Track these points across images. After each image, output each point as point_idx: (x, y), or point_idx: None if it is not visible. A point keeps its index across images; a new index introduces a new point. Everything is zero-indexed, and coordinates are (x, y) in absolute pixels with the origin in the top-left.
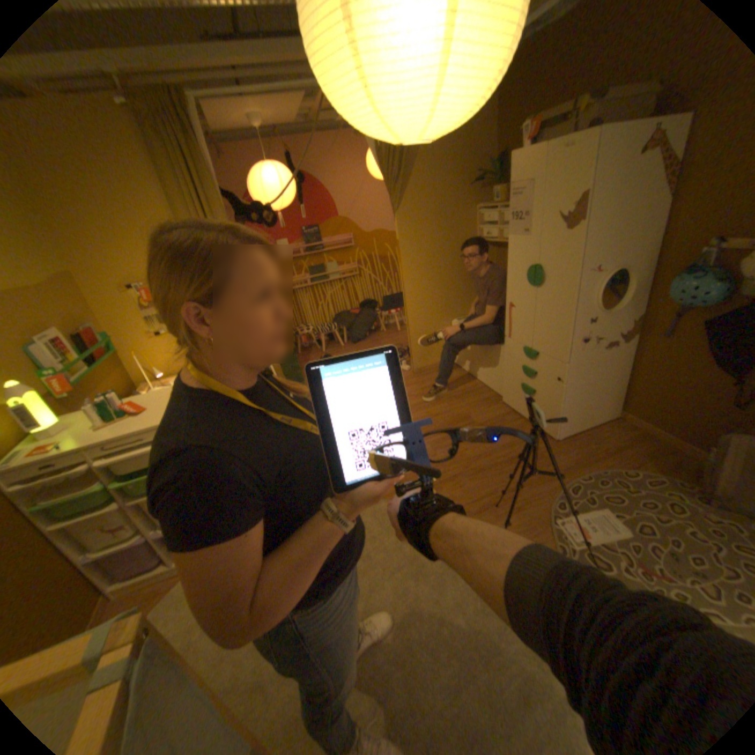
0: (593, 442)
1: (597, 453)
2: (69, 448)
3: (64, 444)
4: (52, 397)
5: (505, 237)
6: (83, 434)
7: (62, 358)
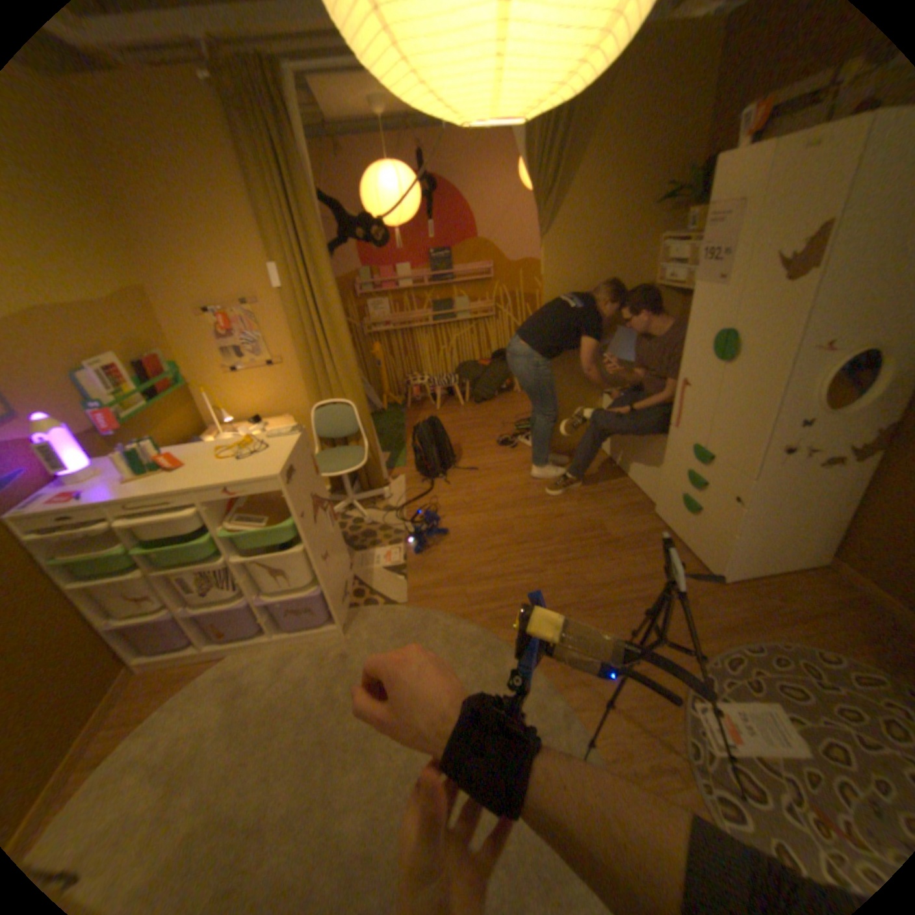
0: (778, 595)
1: (782, 613)
2: (88, 500)
3: (86, 494)
4: (97, 434)
5: (696, 282)
6: (109, 486)
7: (115, 389)
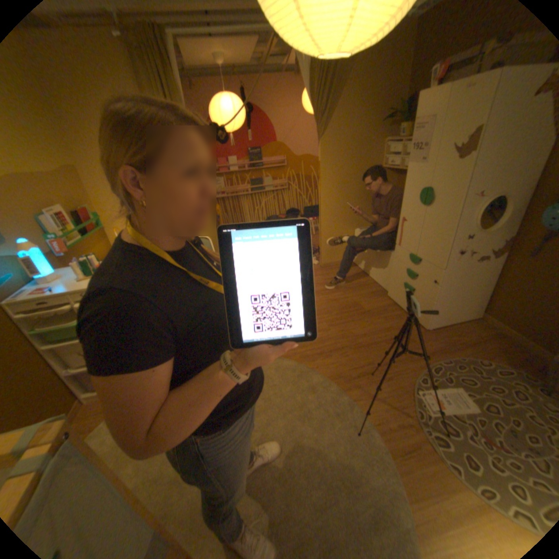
0: (457, 334)
1: (459, 343)
2: (58, 291)
3: (56, 288)
4: (53, 255)
5: (405, 165)
6: (70, 283)
7: (63, 228)
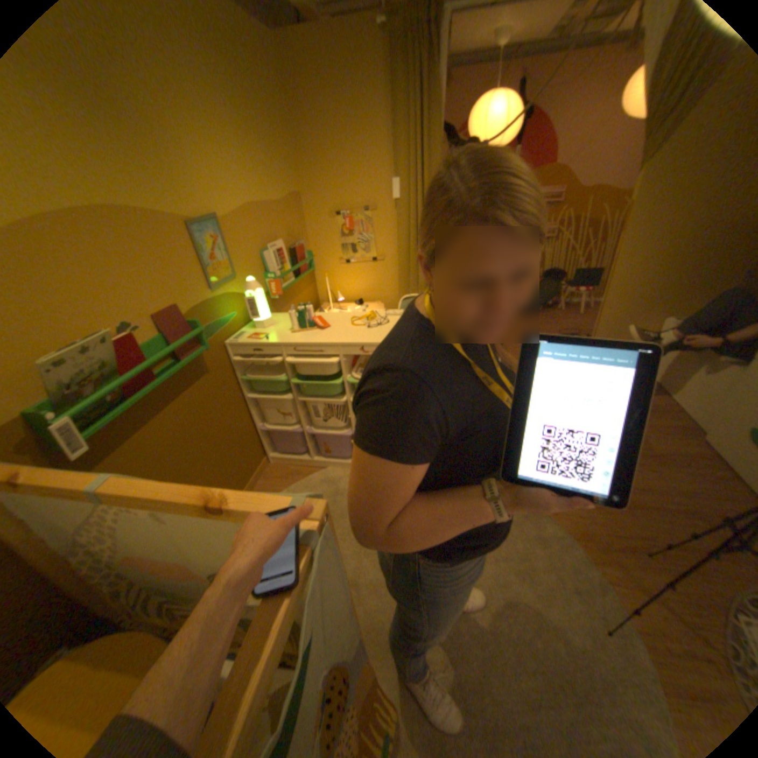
0: None
1: None
2: (275, 340)
3: (272, 336)
4: (269, 296)
5: None
6: (285, 332)
7: (282, 266)
